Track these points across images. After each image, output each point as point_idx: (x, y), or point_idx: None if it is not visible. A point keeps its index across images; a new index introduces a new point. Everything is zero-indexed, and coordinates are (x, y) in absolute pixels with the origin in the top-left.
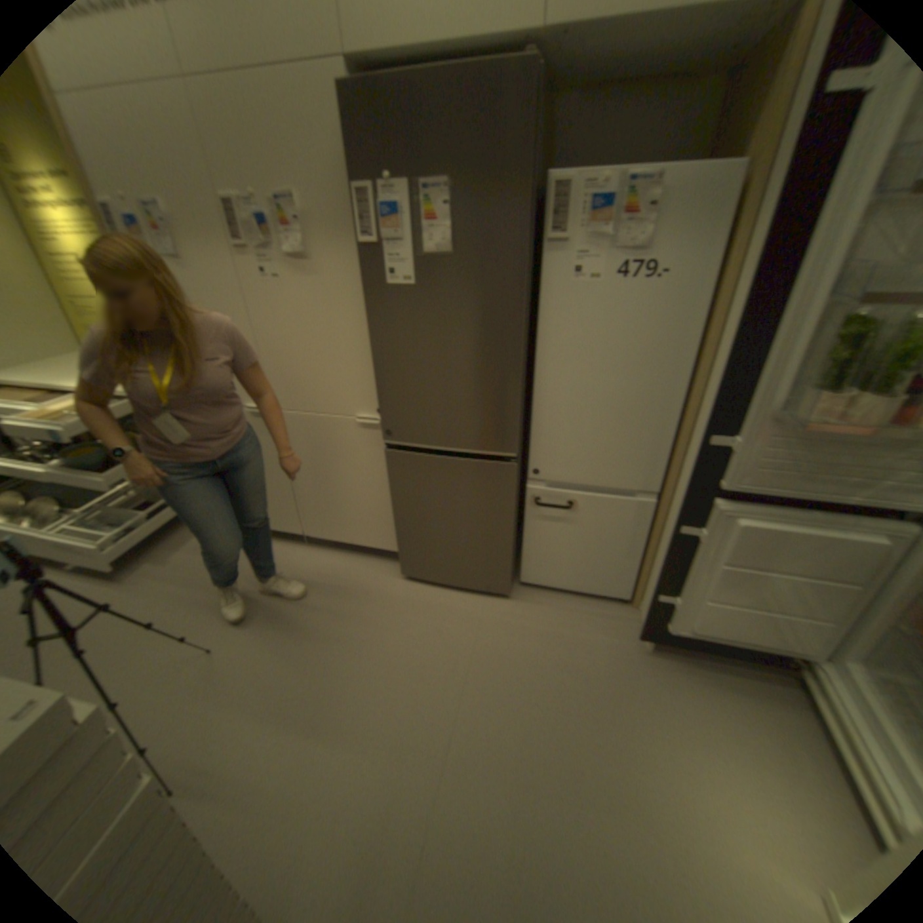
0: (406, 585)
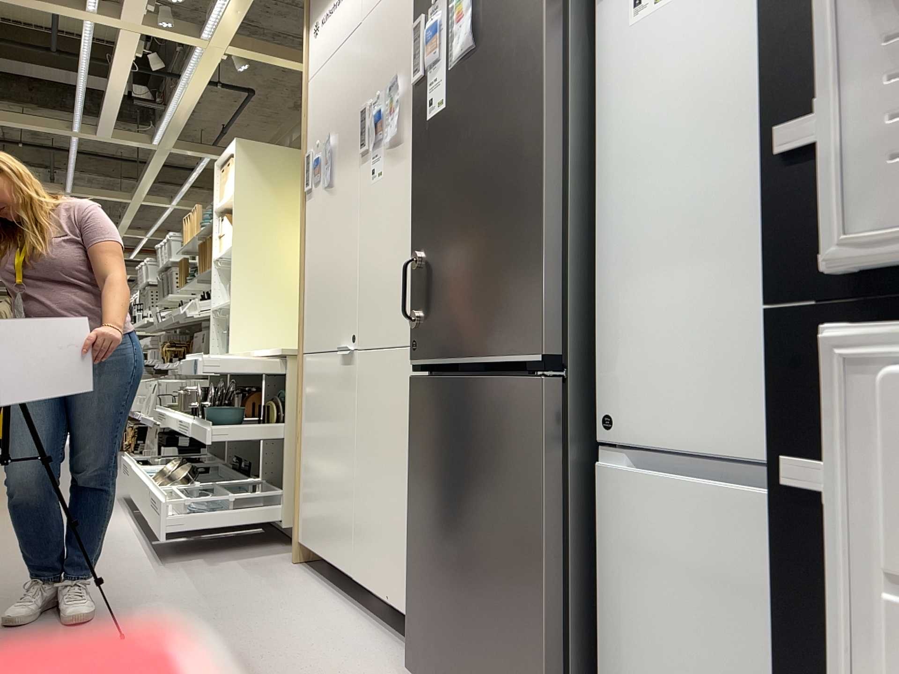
0: None
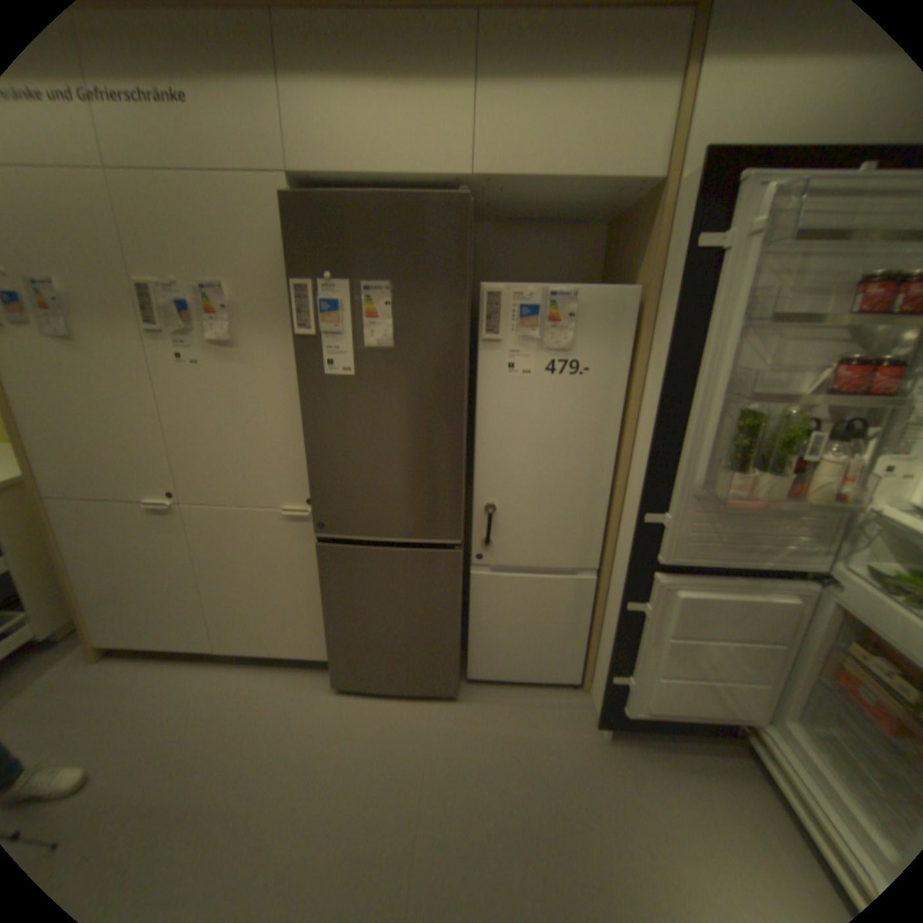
0: (338, 702)
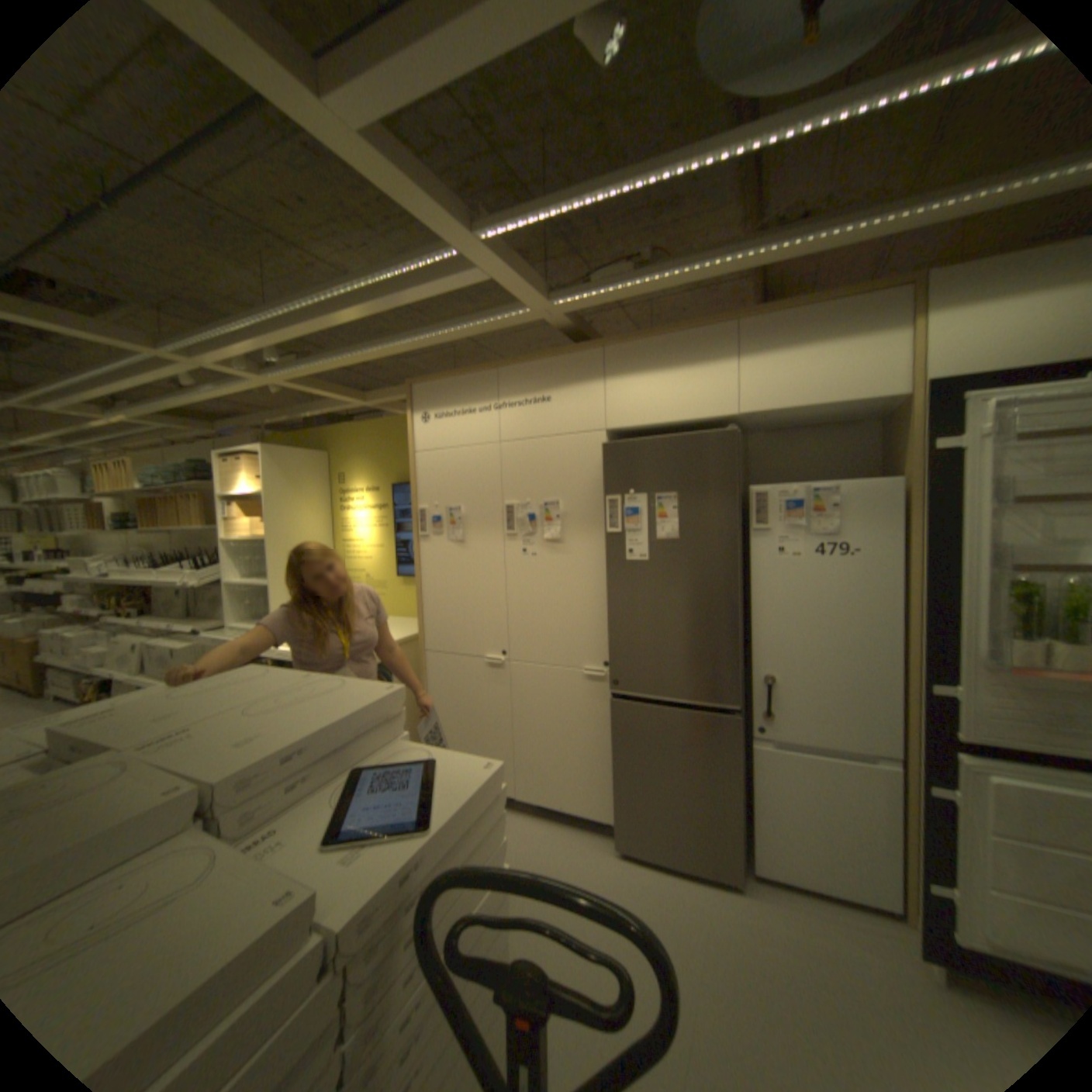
0: (622, 866)
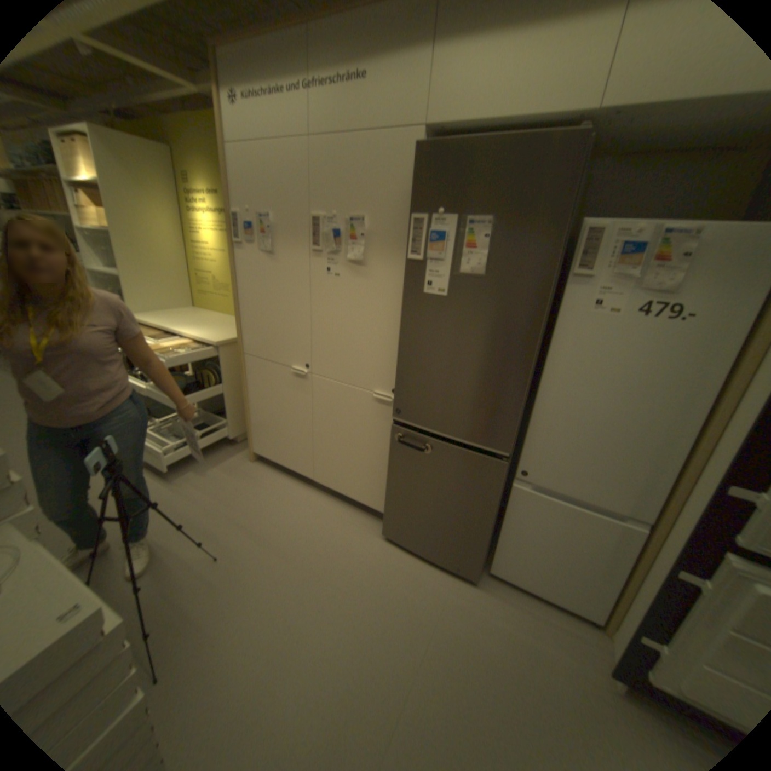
0: (385, 546)
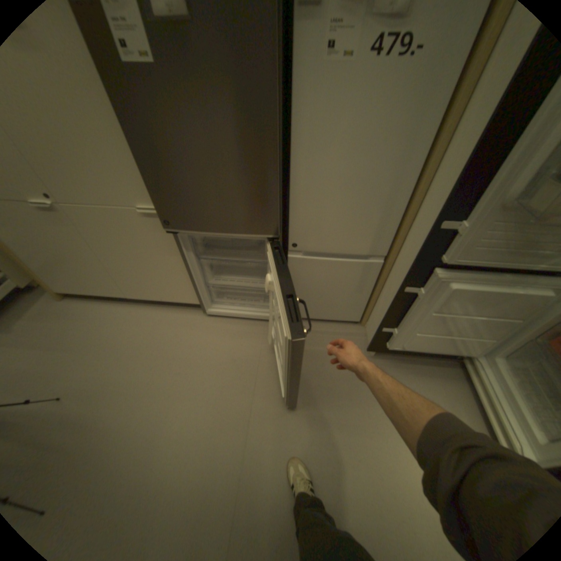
0: (207, 327)
